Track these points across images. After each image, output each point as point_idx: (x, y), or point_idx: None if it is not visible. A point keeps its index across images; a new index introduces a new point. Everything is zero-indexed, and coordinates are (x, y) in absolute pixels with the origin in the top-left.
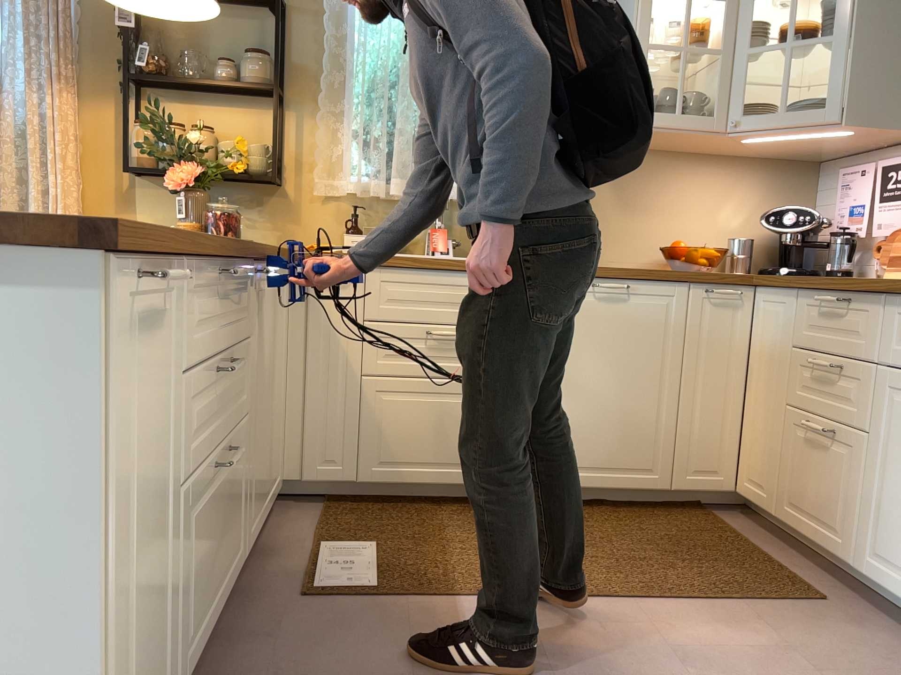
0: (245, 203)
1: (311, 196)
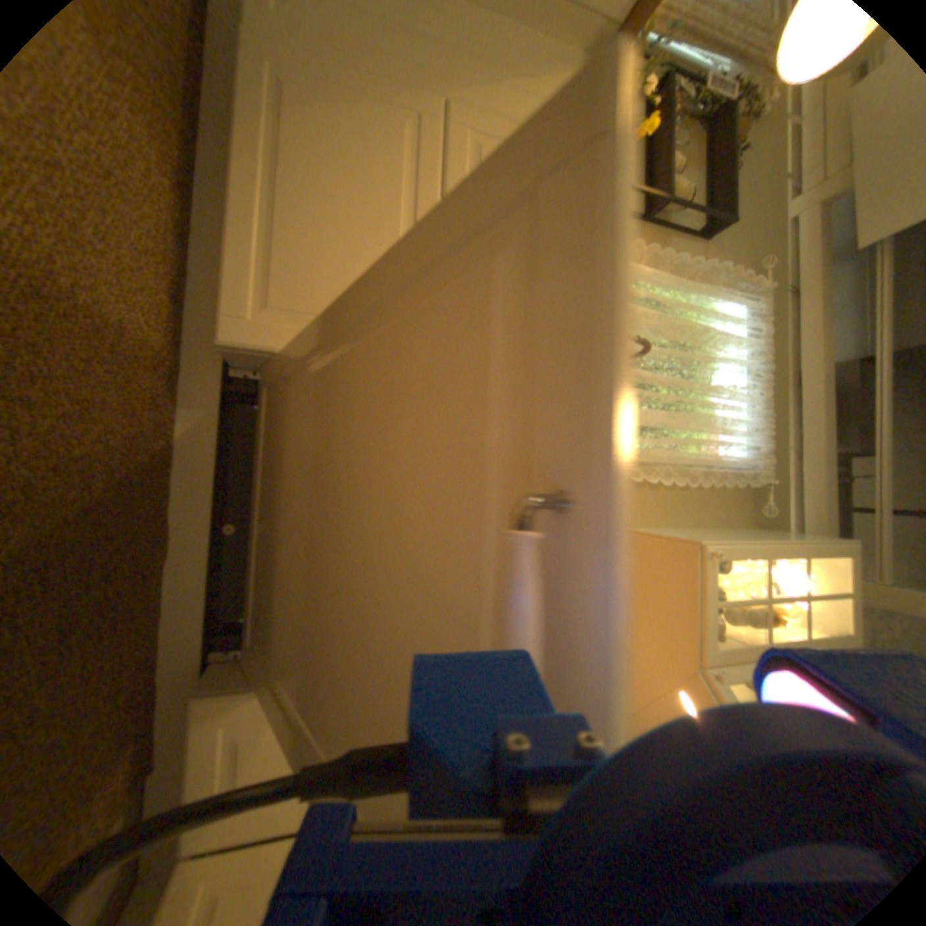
0: None
1: None
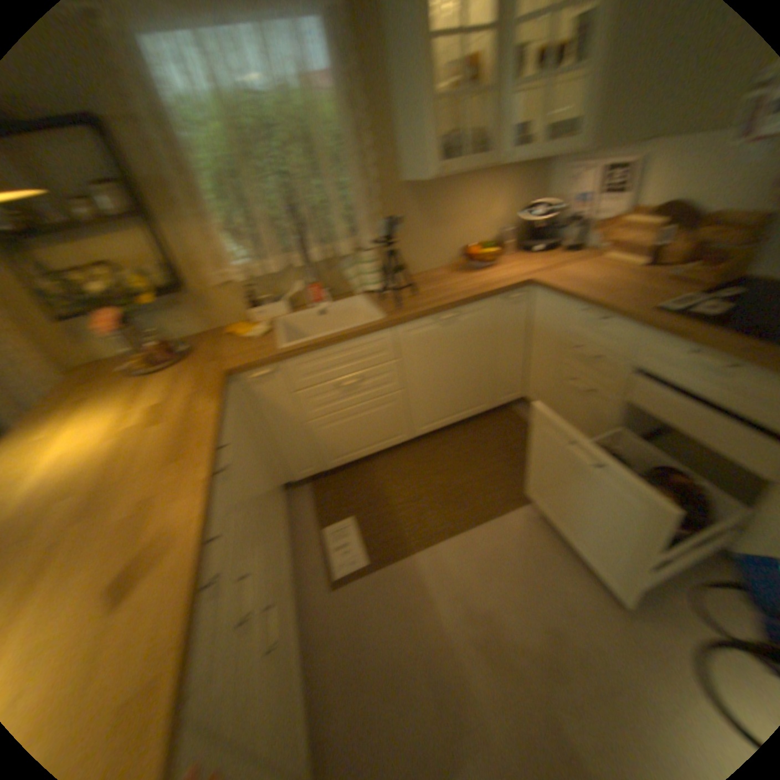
0: (157, 311)
1: (204, 289)
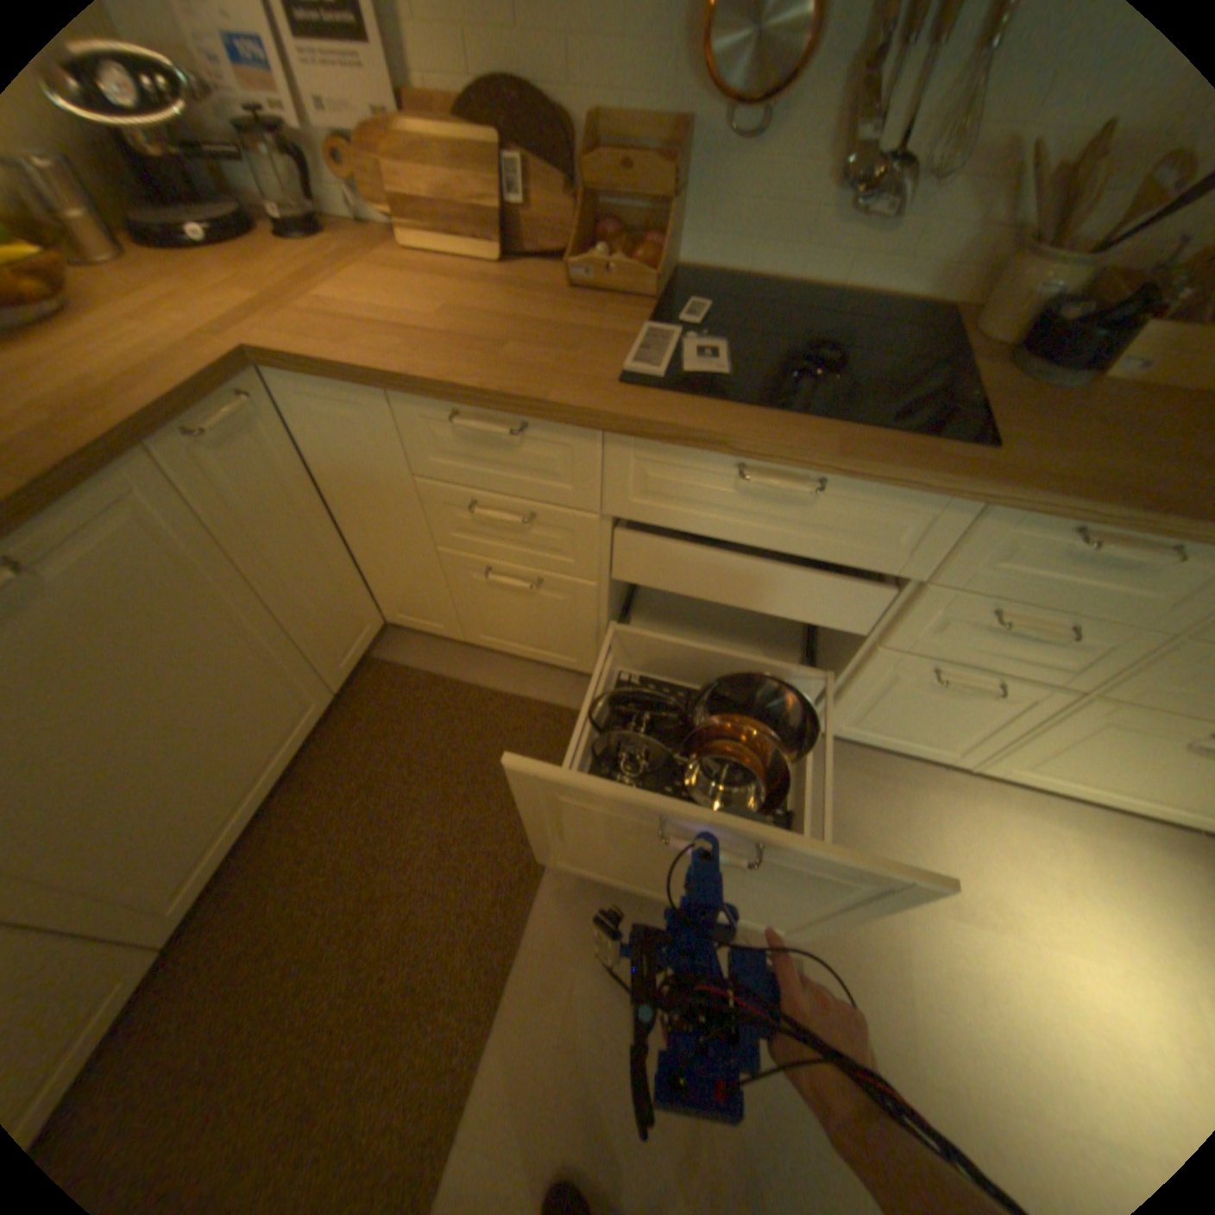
0: None
1: None
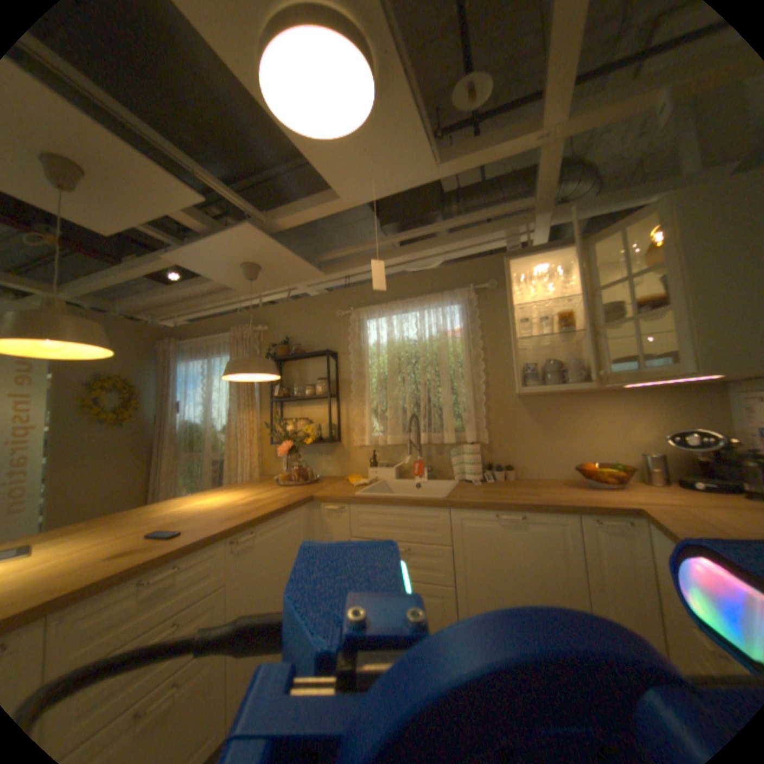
0: (325, 452)
1: (354, 445)
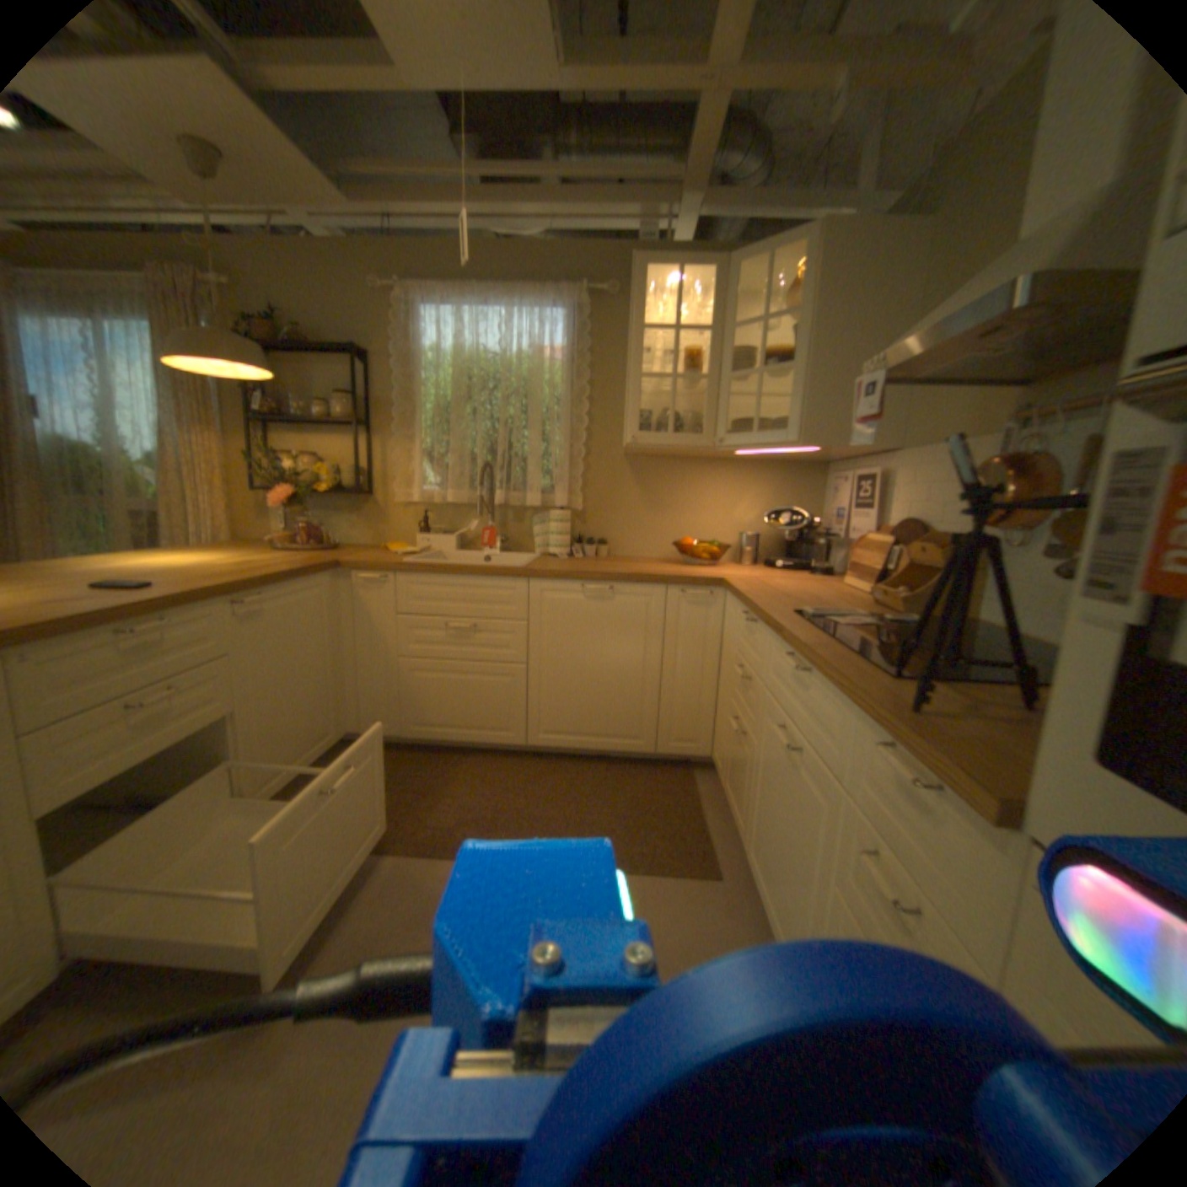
0: (347, 510)
1: (395, 503)
